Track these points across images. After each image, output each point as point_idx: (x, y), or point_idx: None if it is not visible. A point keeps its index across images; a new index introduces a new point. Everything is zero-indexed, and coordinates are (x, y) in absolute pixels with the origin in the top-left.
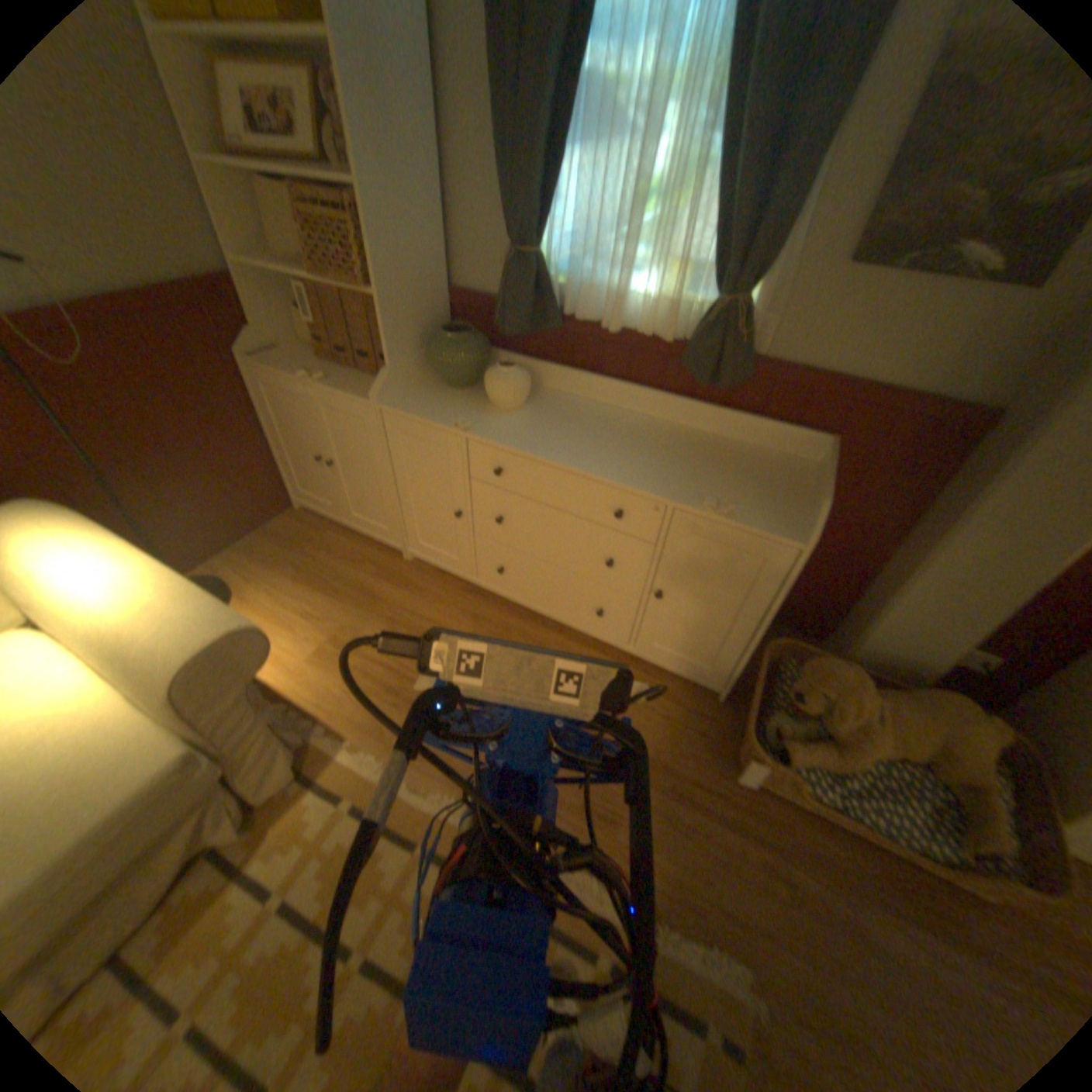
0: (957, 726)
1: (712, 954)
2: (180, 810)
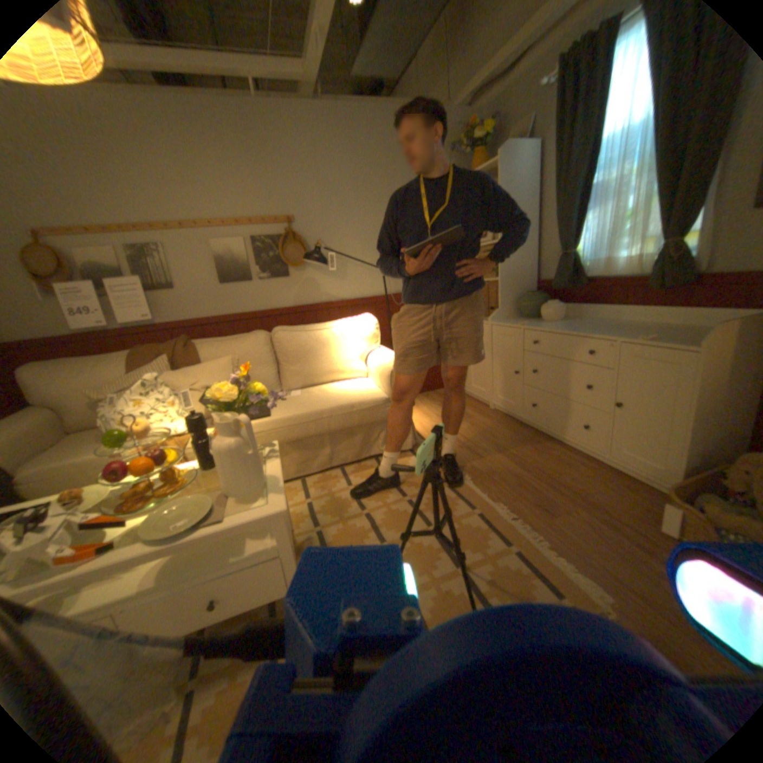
0: None
1: (589, 582)
2: (377, 423)
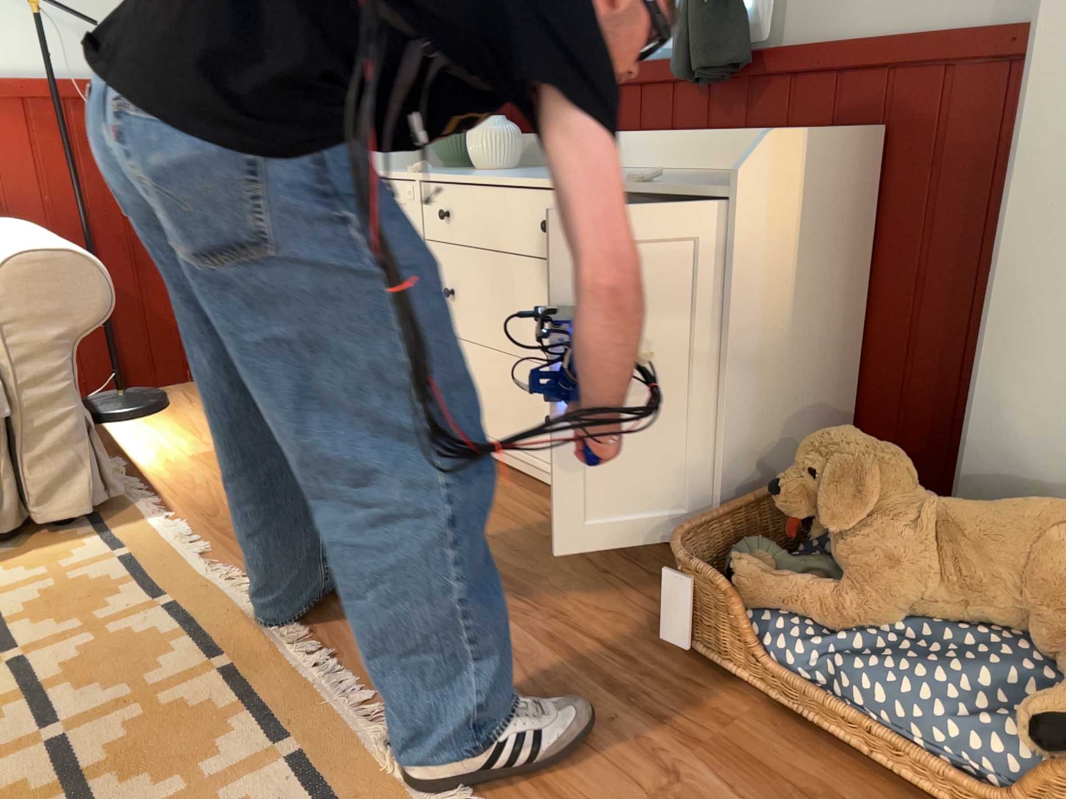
0: (1061, 526)
1: (460, 796)
2: None
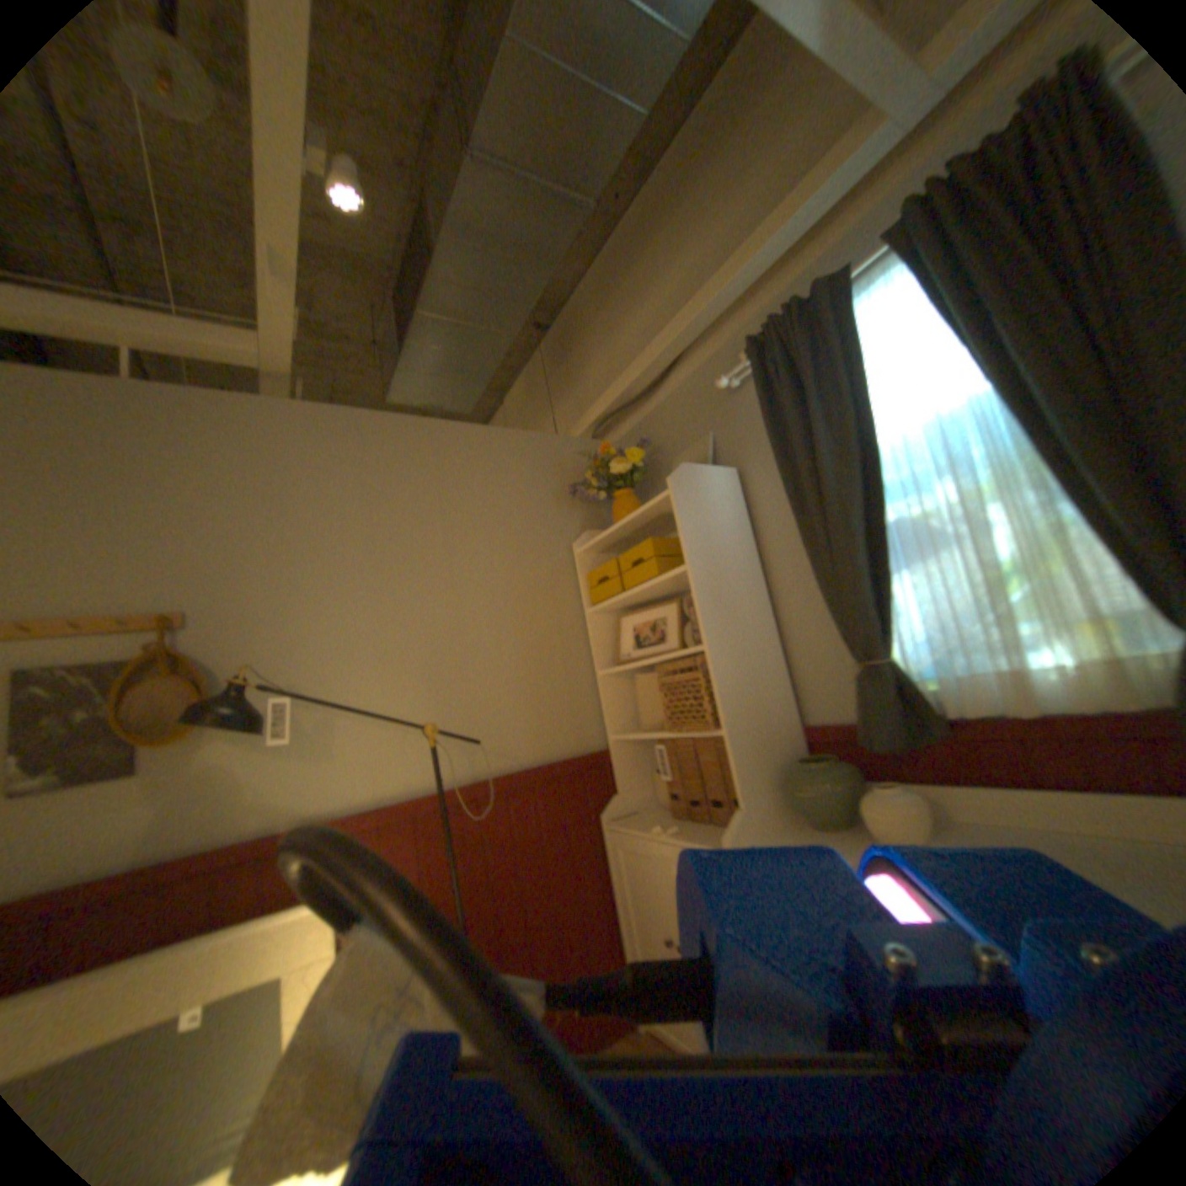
0: None
1: None
2: None
